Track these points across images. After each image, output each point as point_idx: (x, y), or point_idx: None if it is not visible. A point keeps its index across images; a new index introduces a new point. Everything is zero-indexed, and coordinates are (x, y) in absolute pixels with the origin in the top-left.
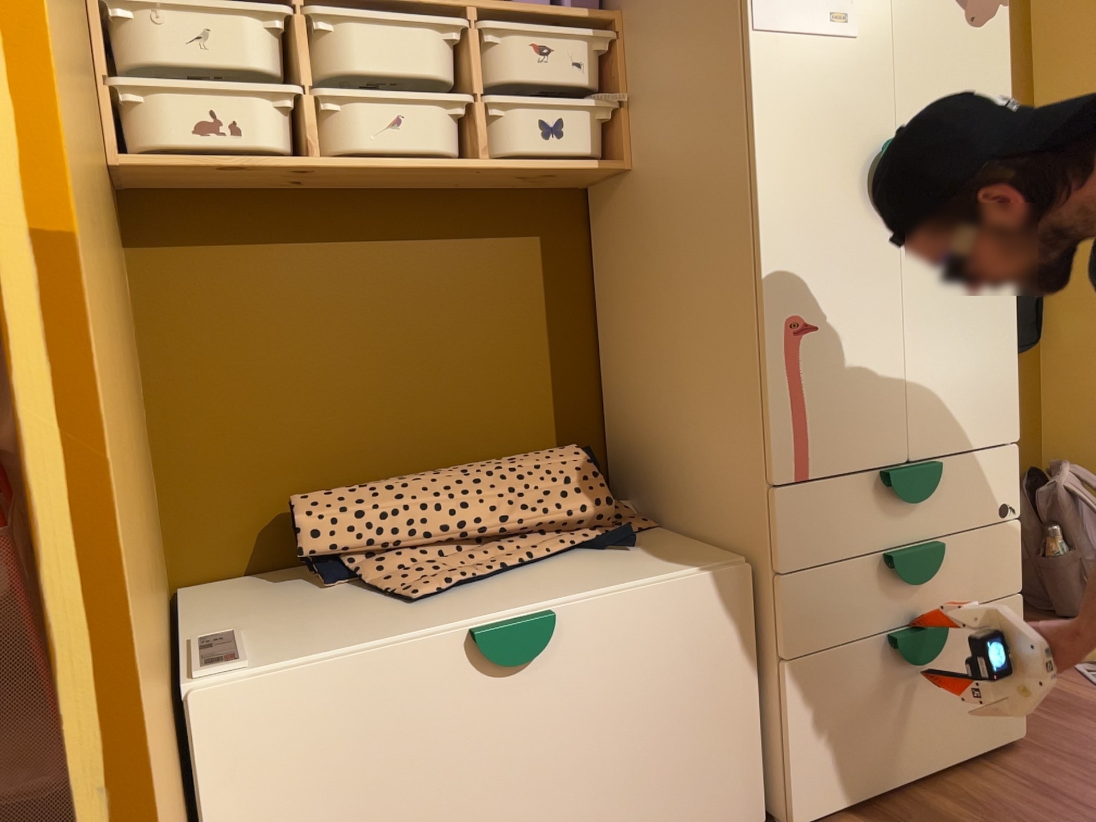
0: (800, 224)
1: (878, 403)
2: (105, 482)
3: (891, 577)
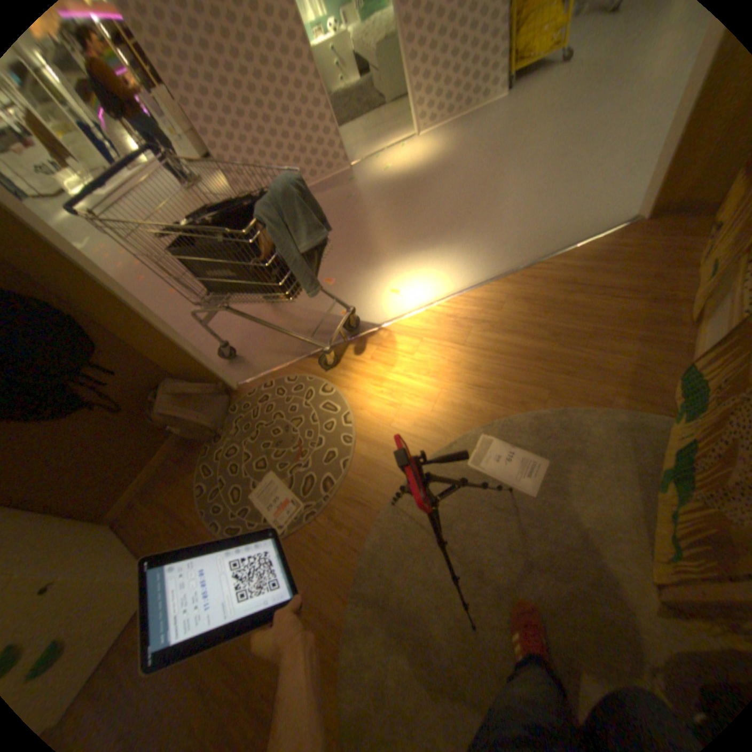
0: None
1: None
2: None
3: None
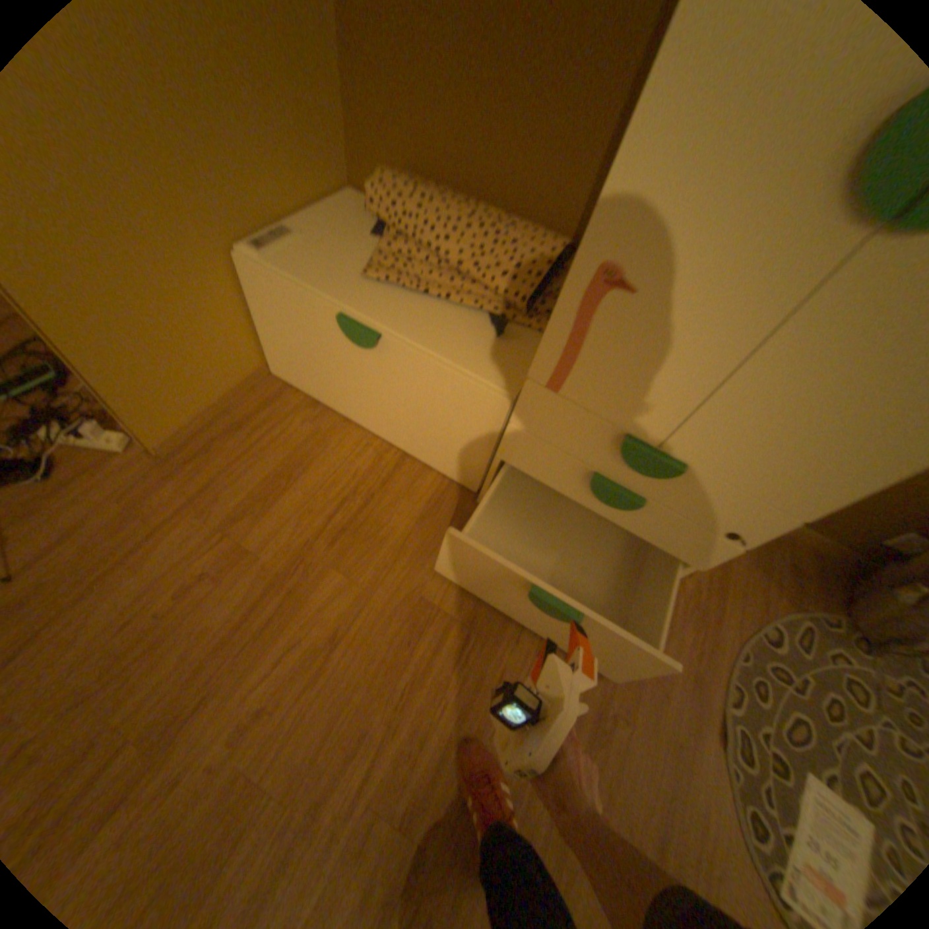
0: (692, 152)
1: (658, 392)
2: None
3: (591, 483)
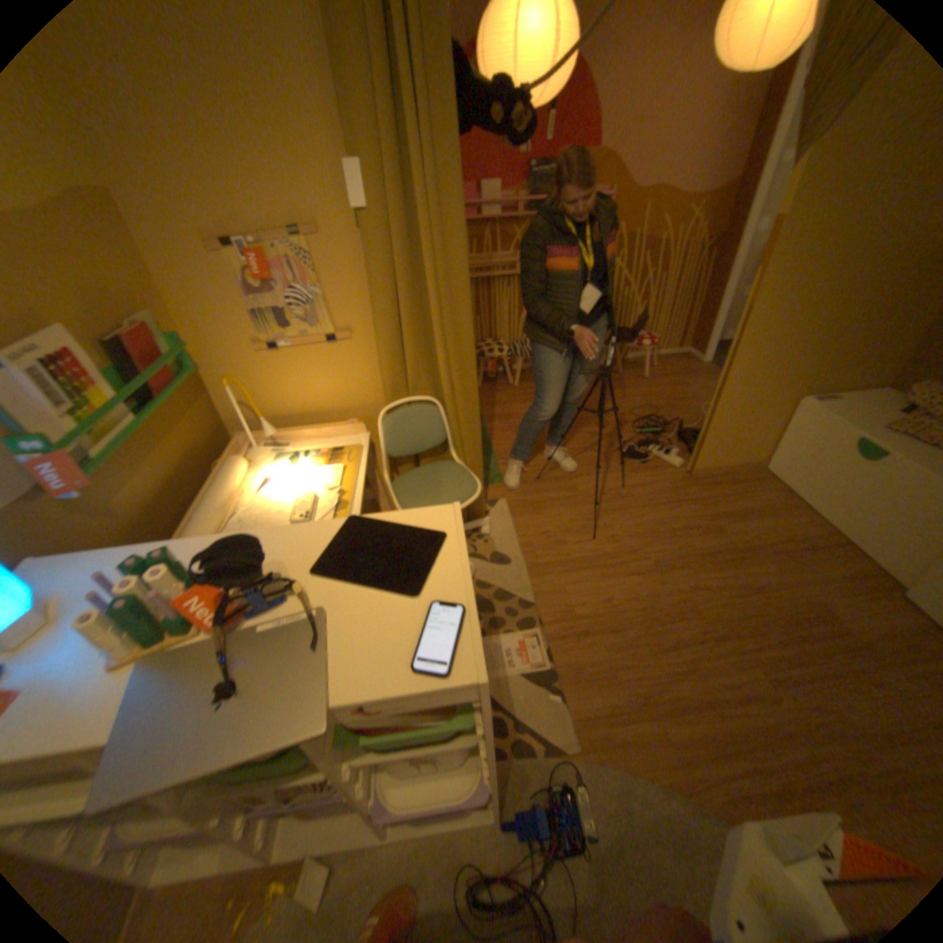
0: None
1: None
2: (750, 341)
3: None
